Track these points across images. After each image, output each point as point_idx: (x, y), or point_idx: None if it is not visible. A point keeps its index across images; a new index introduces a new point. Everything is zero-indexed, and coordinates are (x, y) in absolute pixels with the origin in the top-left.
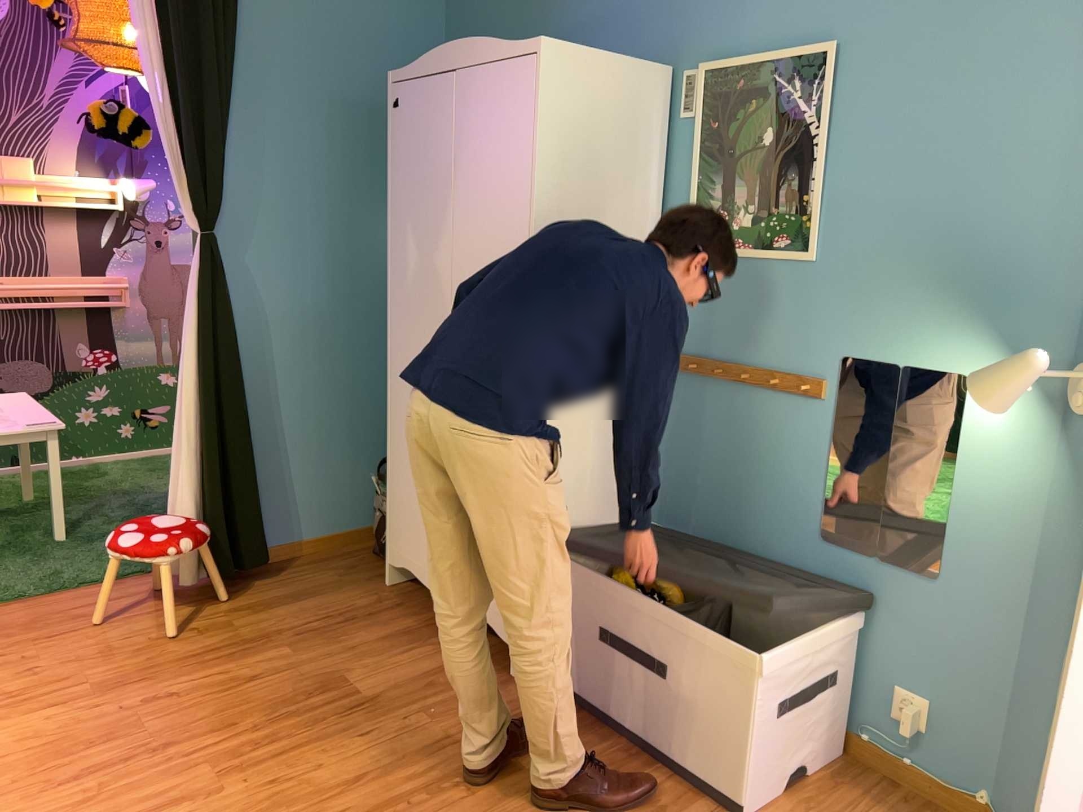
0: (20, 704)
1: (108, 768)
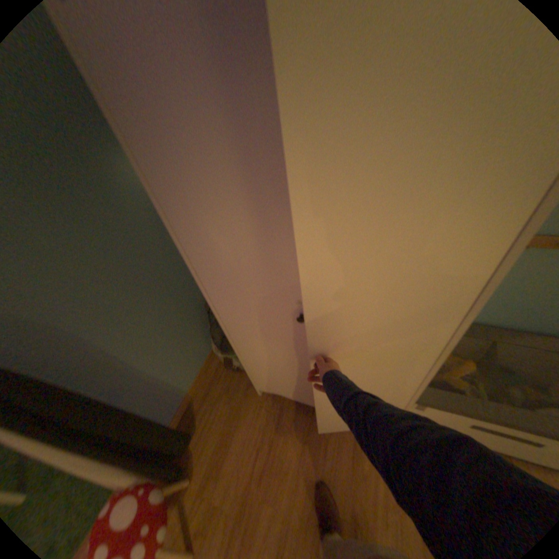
0: None
1: None
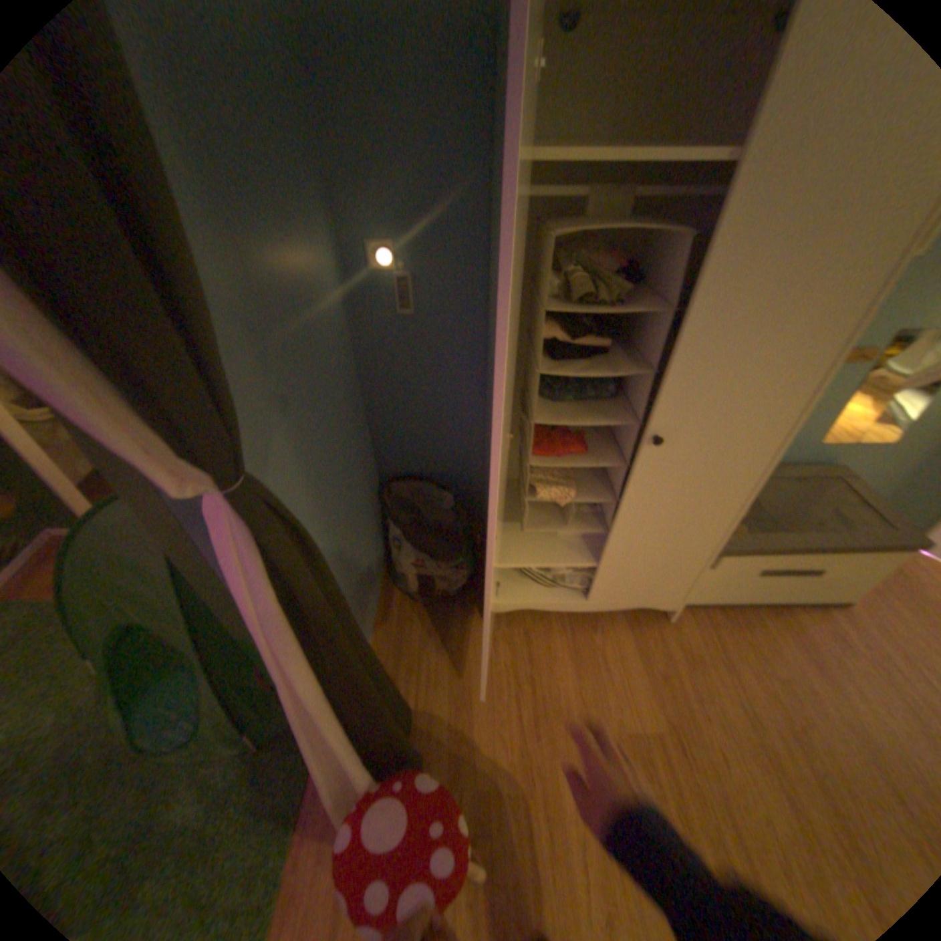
0: None
1: None
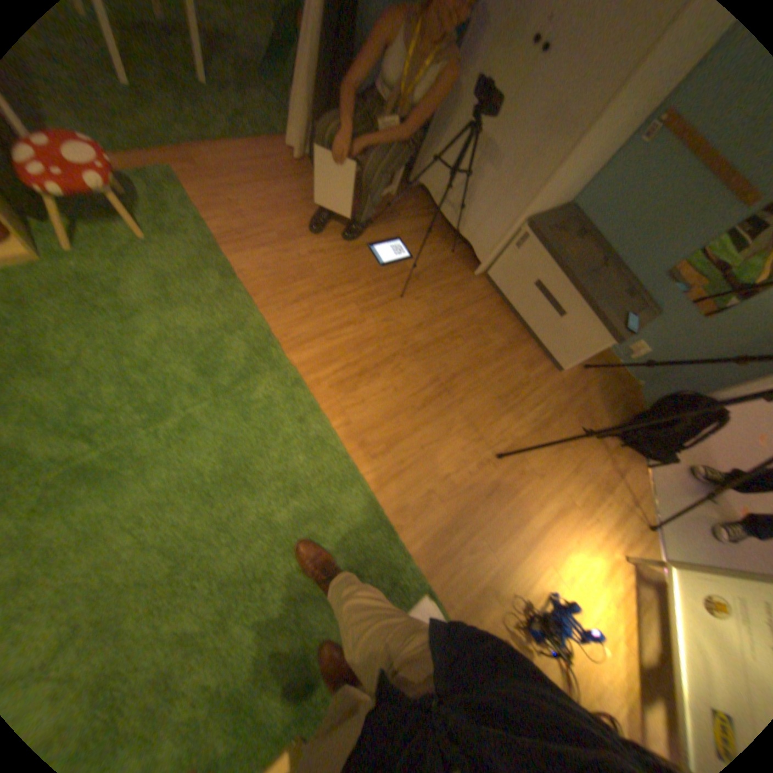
0: (246, 242)
1: (308, 298)
